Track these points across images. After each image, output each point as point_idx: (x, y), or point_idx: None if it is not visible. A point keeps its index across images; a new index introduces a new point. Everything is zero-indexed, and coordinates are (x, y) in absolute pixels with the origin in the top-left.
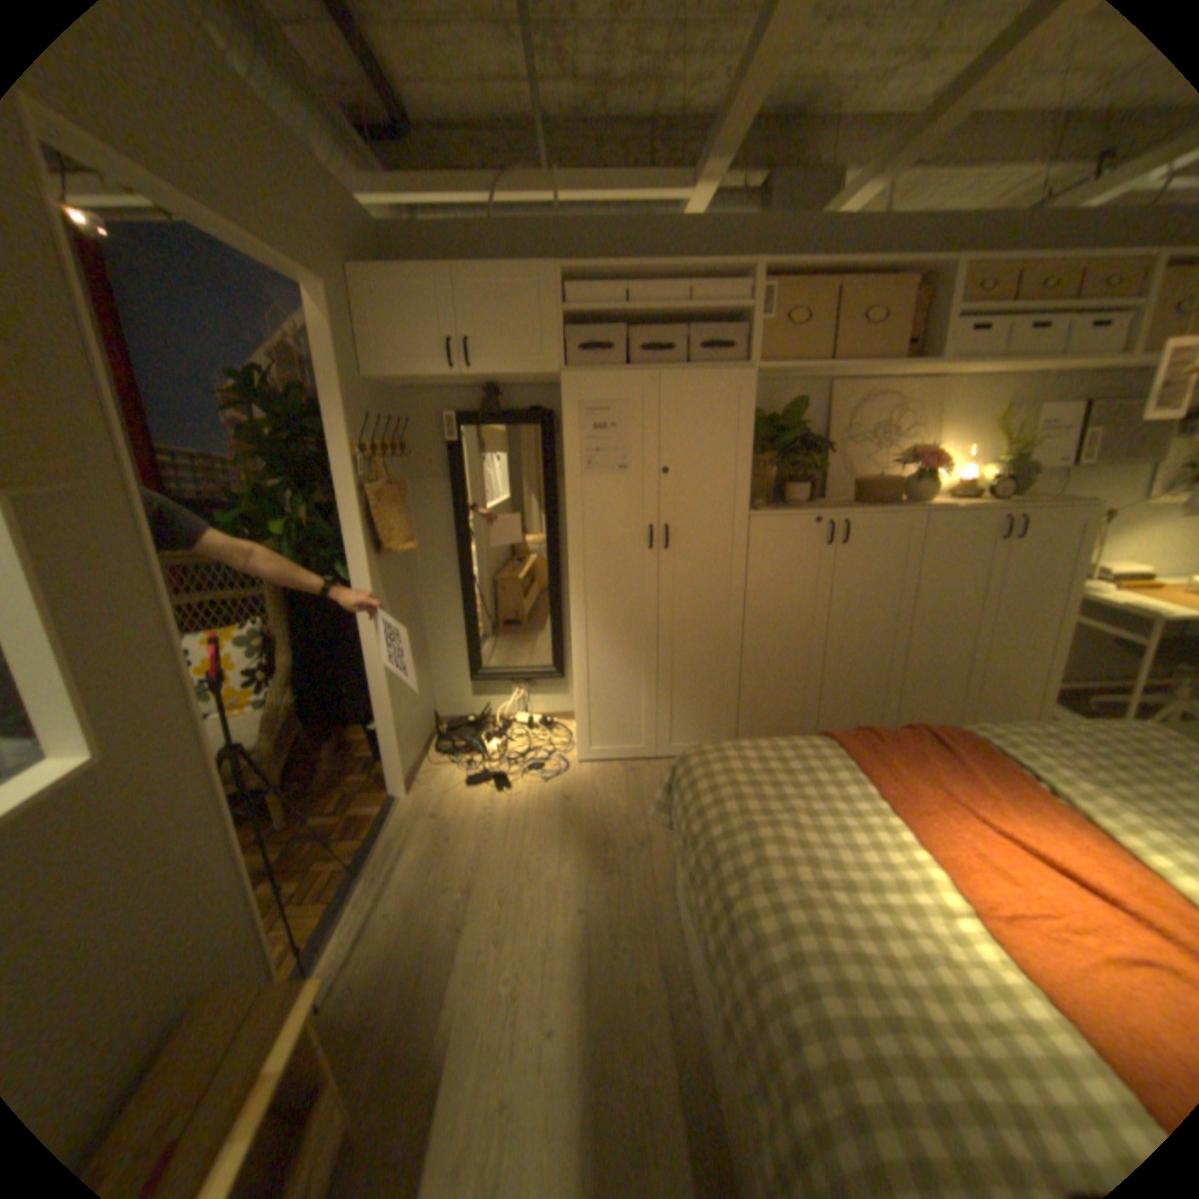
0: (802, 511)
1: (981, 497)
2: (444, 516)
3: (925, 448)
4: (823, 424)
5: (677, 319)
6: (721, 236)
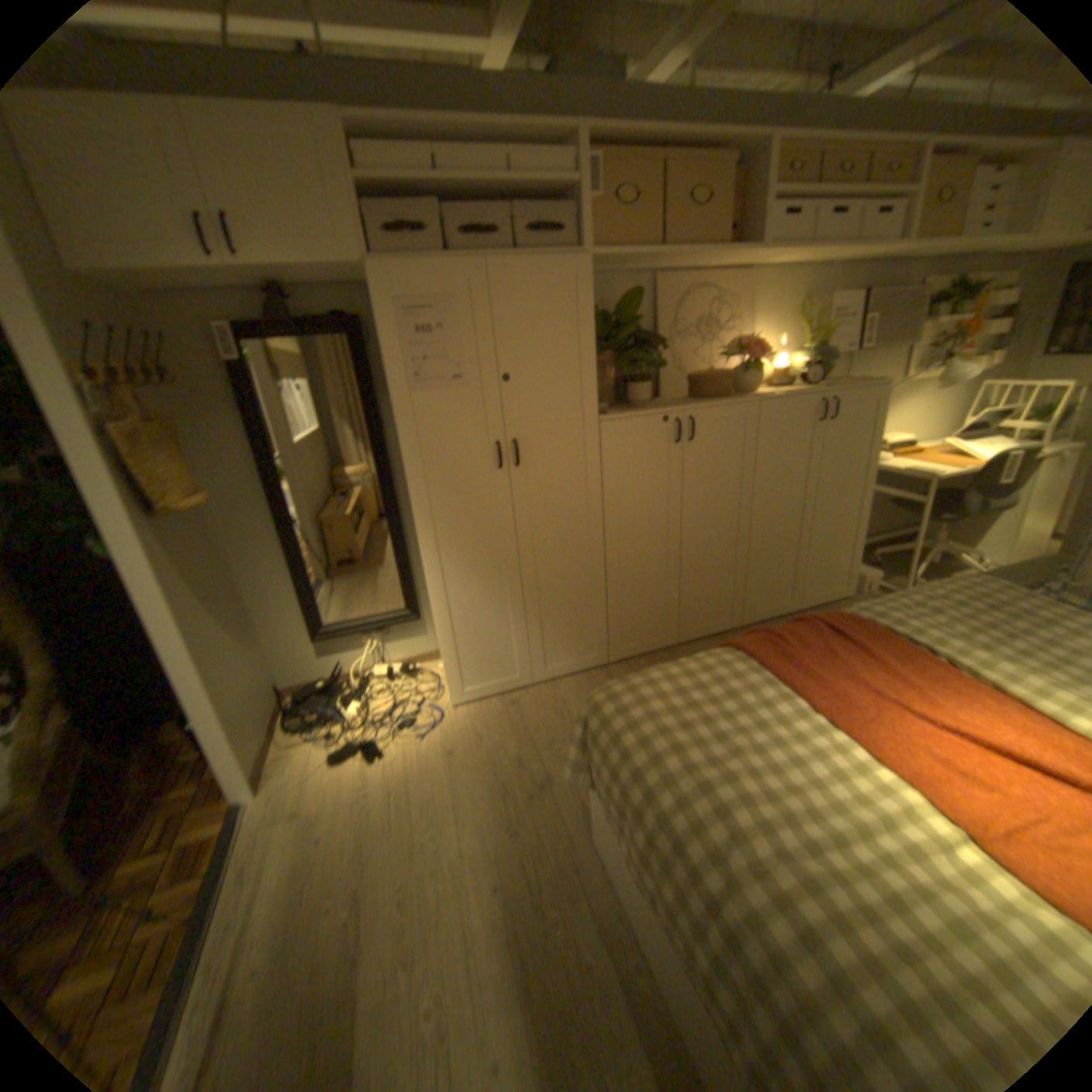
0: (648, 411)
1: (792, 384)
2: (237, 457)
3: (742, 340)
4: (649, 320)
5: (493, 197)
6: (526, 101)
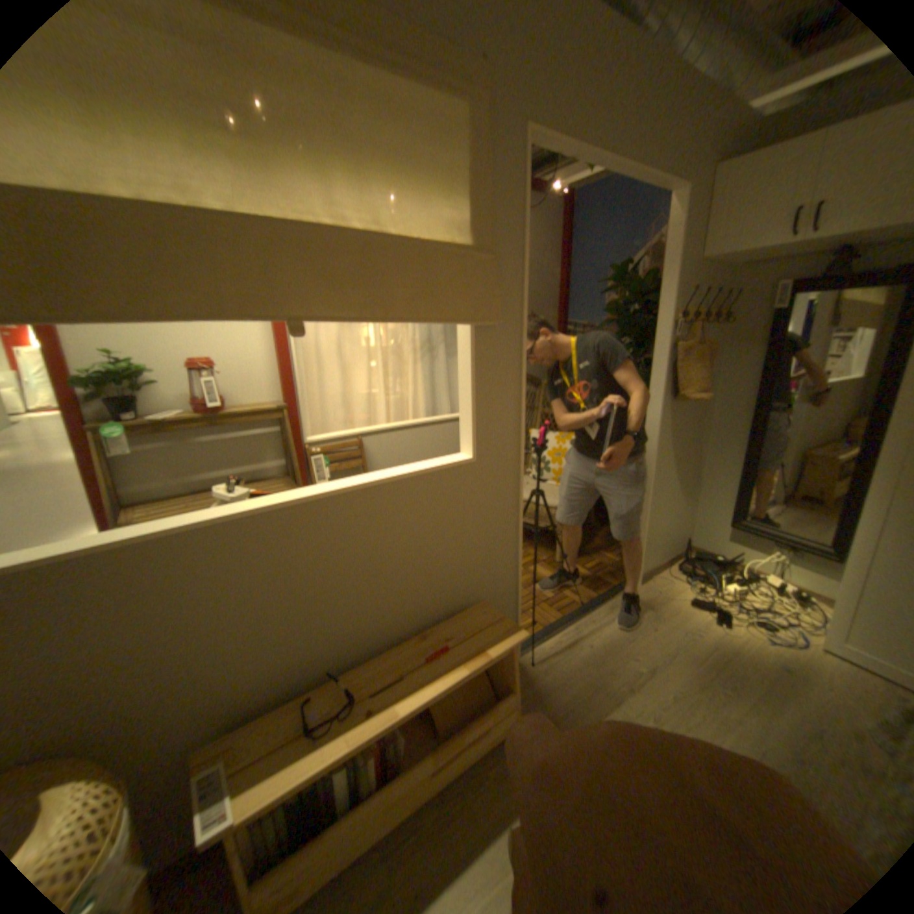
0: None
1: None
2: (752, 376)
3: None
4: None
5: None
6: None
